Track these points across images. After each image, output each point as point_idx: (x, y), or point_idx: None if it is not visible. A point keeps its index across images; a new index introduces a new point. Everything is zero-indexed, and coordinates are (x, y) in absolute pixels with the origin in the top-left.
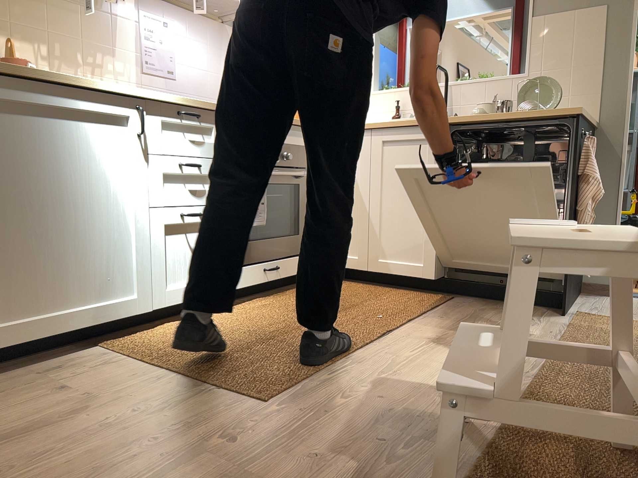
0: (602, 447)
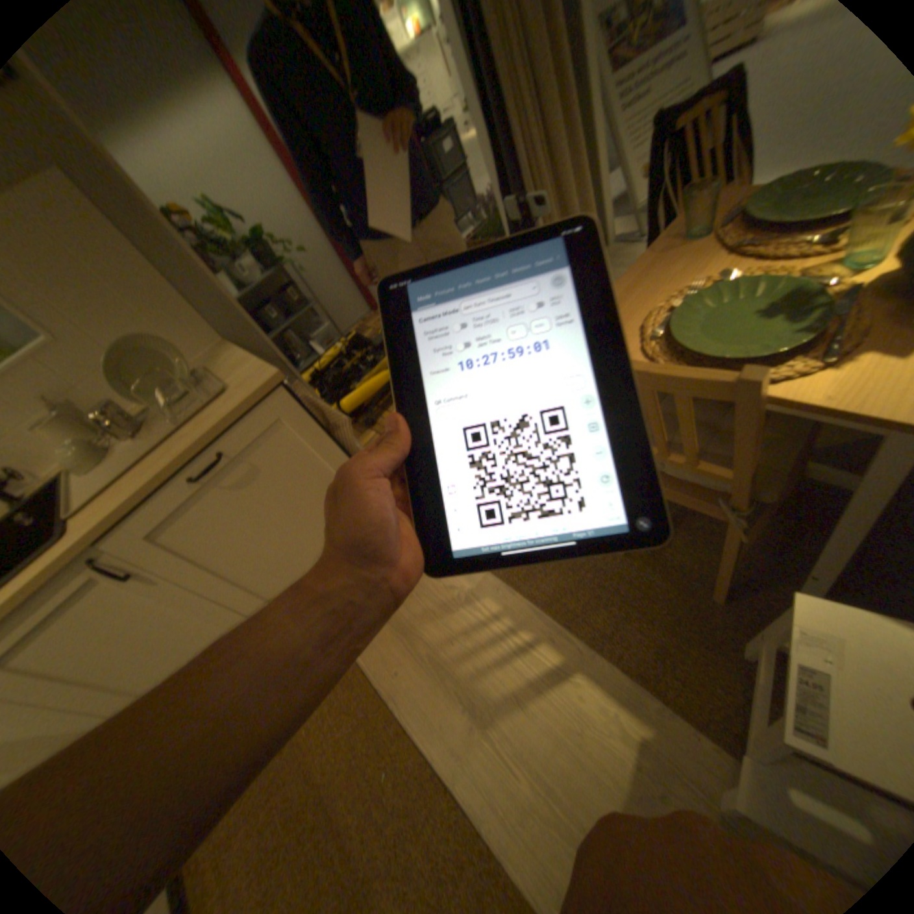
0: (752, 672)
